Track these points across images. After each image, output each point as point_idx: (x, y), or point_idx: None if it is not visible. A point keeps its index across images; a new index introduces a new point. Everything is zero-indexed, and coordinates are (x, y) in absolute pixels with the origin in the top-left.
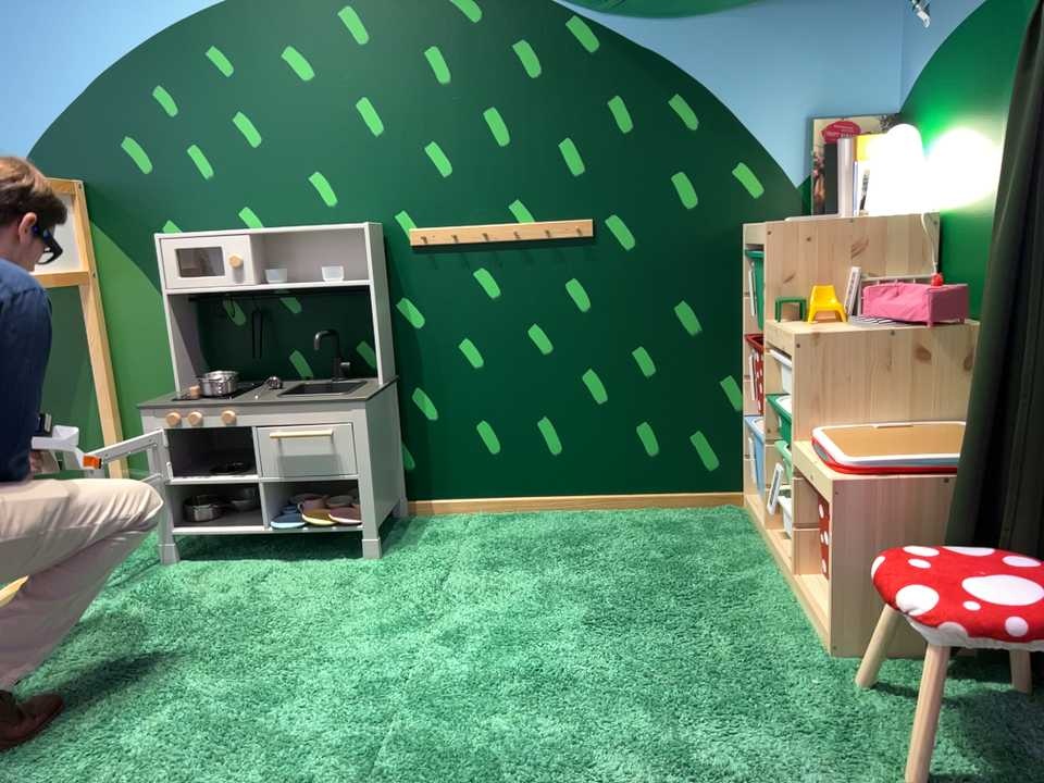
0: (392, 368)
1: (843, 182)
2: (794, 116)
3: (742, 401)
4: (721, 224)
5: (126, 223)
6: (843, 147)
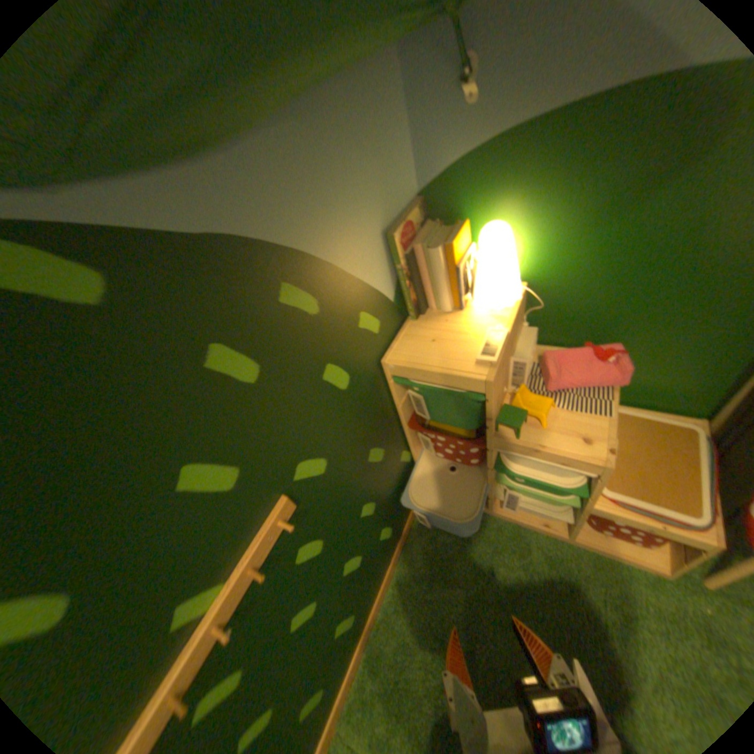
0: None
1: (443, 282)
2: (378, 236)
3: (412, 455)
4: (371, 374)
5: None
6: (439, 253)
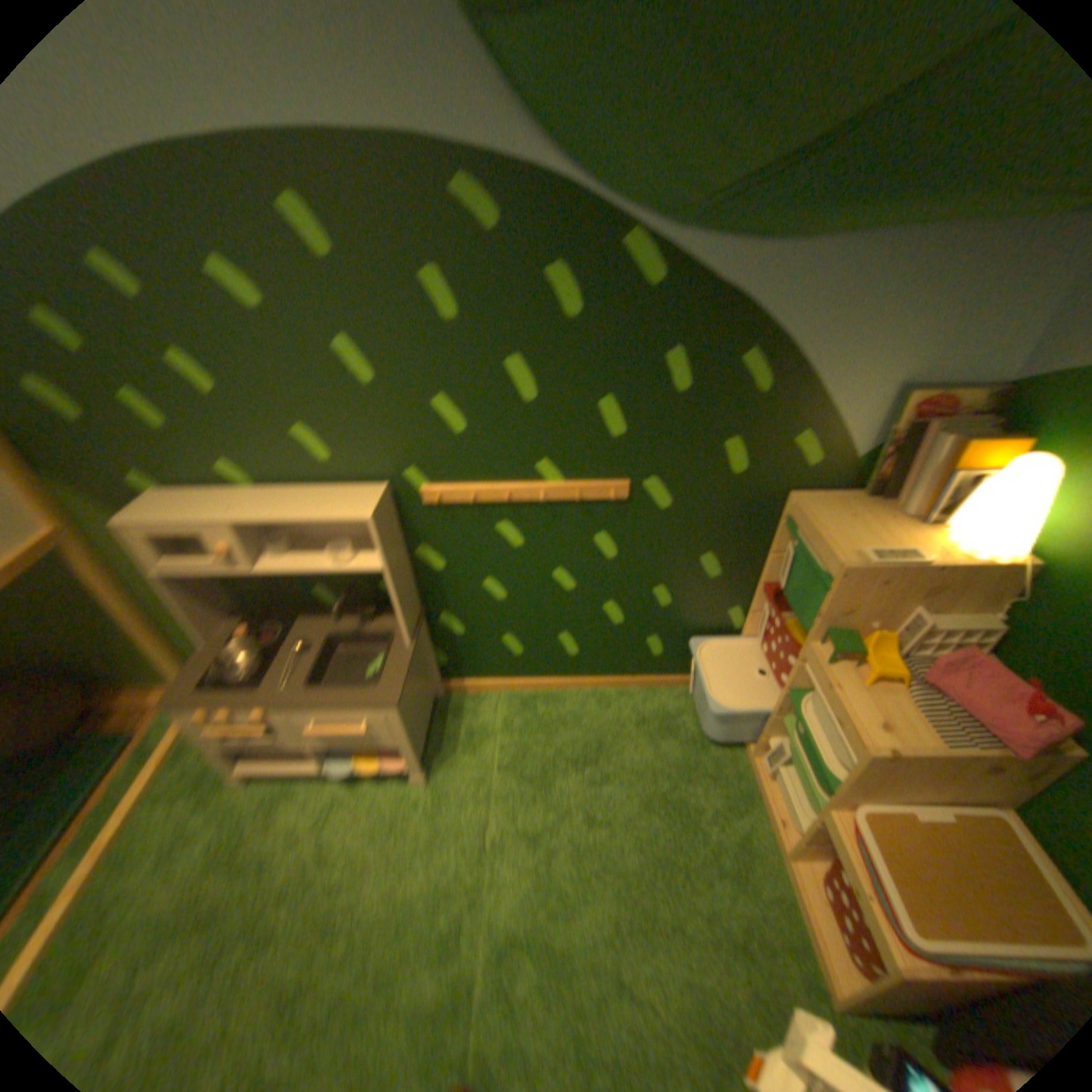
0: (419, 598)
1: (927, 479)
2: (891, 382)
3: (744, 626)
4: (768, 491)
5: (82, 471)
6: (946, 444)
